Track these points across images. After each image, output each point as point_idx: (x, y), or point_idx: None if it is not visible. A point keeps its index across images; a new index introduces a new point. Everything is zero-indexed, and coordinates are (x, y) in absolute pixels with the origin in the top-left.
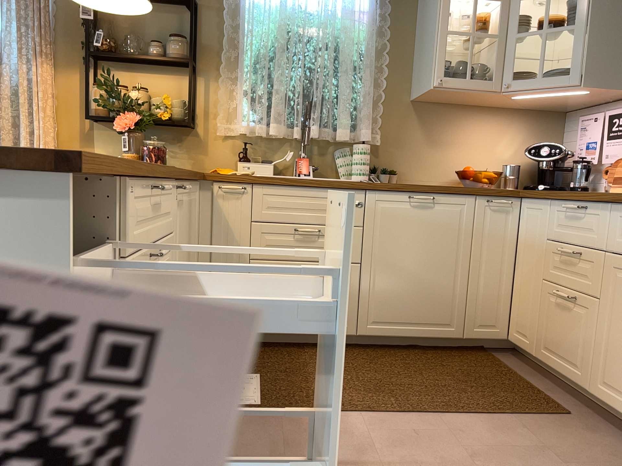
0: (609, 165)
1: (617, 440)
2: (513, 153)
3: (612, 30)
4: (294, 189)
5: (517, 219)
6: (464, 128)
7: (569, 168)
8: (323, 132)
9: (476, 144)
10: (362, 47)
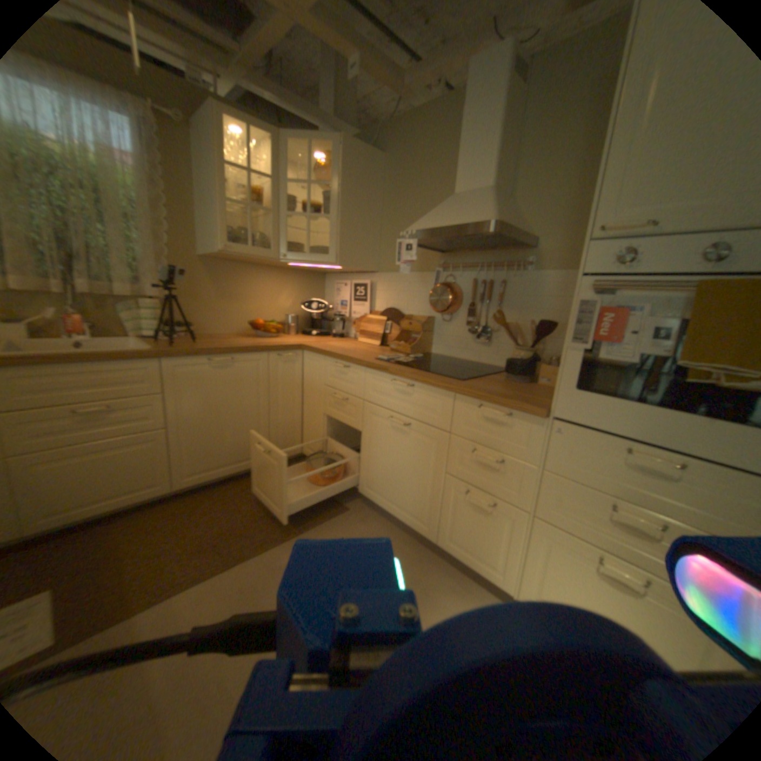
0: (353, 318)
1: (375, 522)
2: (289, 305)
3: (352, 224)
4: (55, 368)
5: (298, 366)
6: (247, 283)
7: (329, 320)
8: (91, 287)
9: (259, 297)
10: (127, 193)
